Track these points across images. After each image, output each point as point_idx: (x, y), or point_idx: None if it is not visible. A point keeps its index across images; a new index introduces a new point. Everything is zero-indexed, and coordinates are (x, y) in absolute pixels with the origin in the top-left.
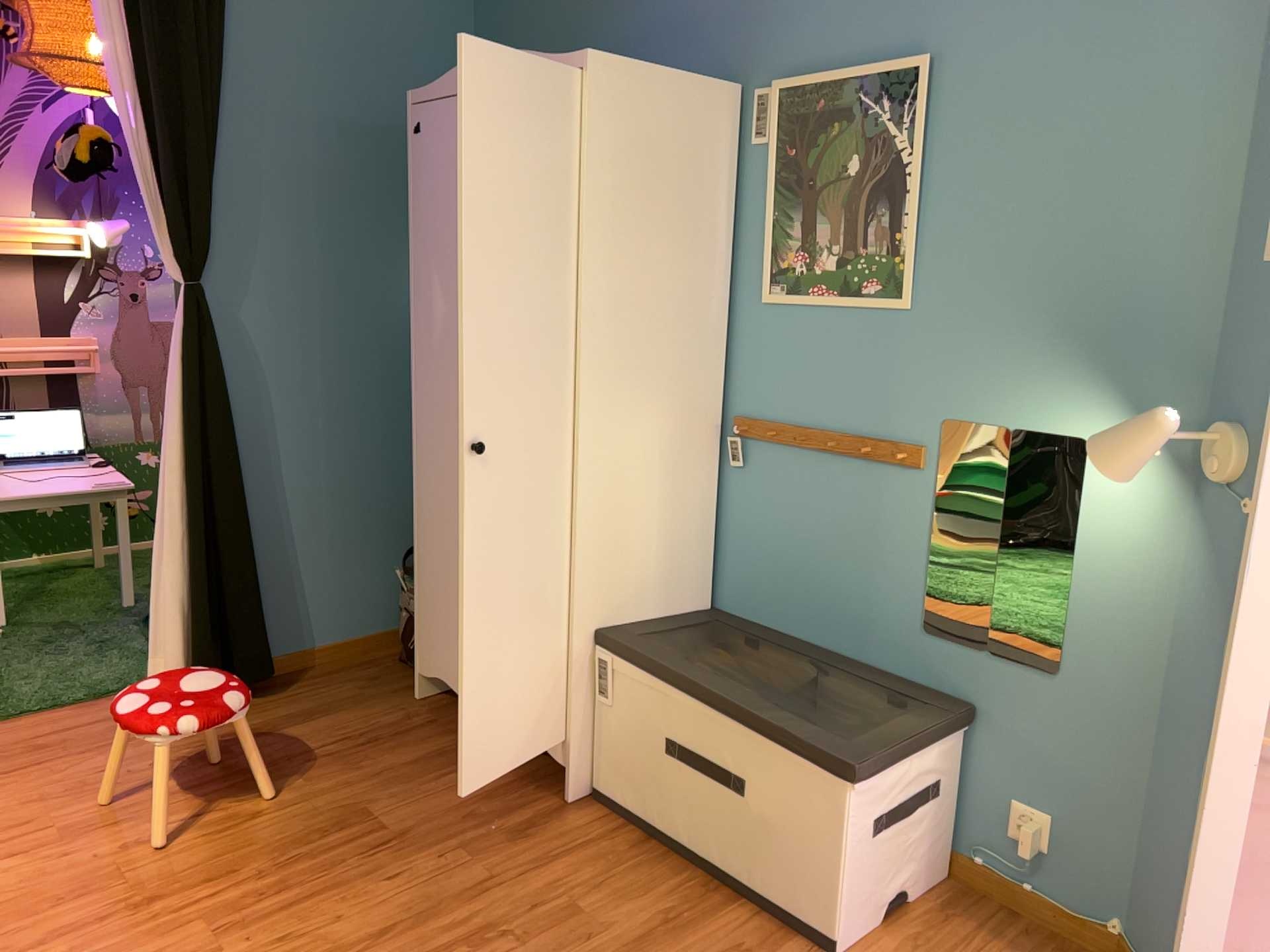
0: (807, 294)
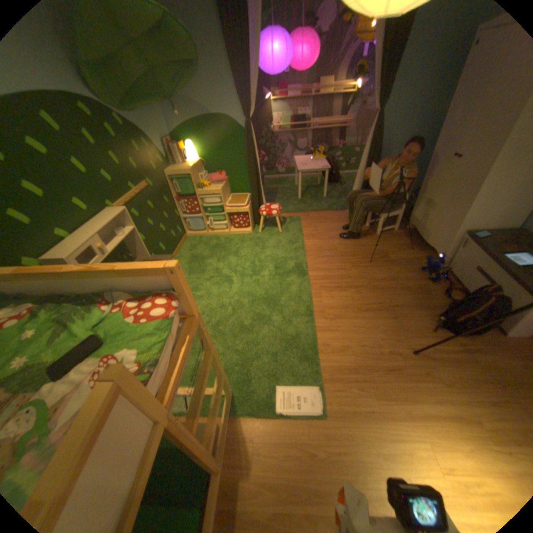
0: None
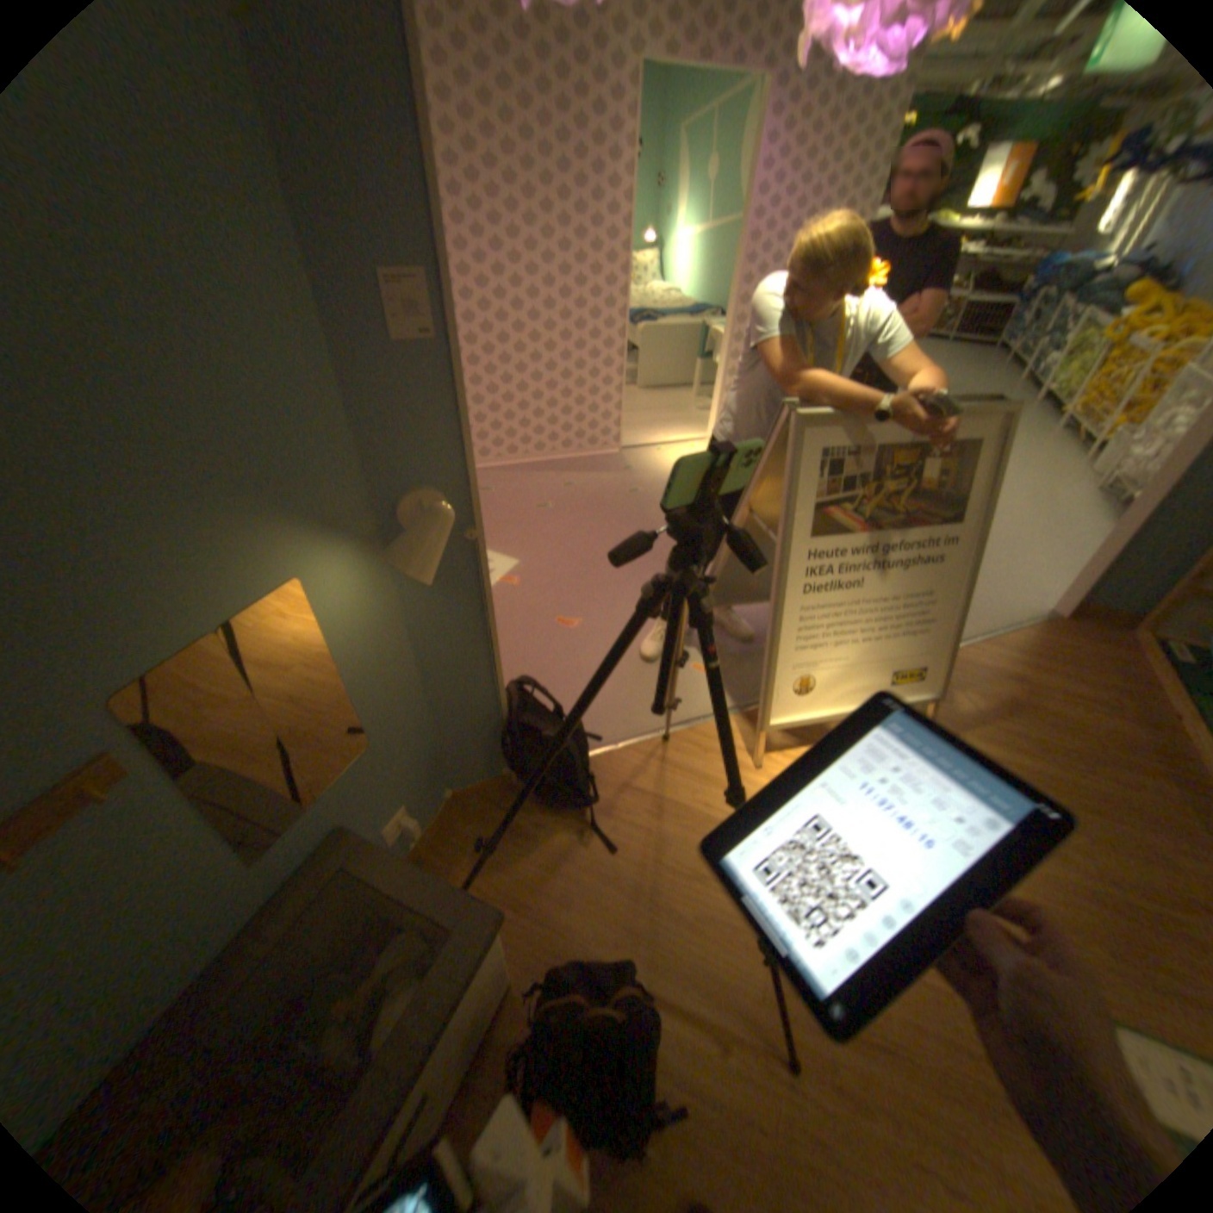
0: None
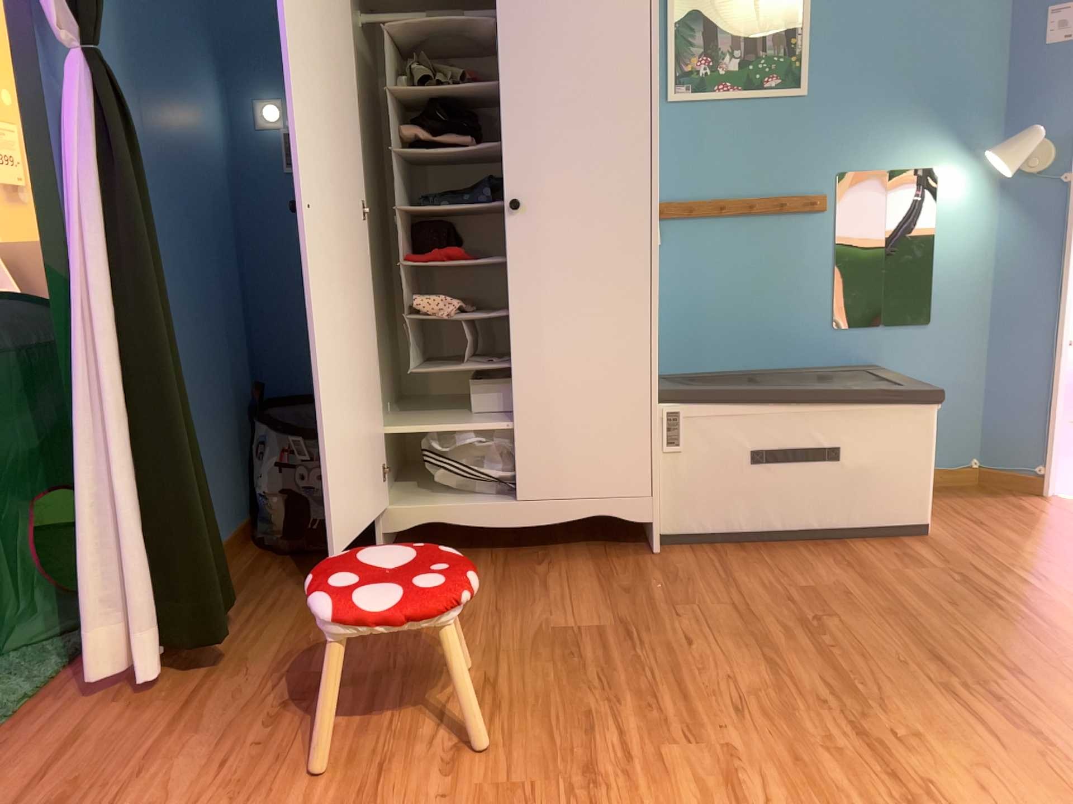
0: (713, 91)
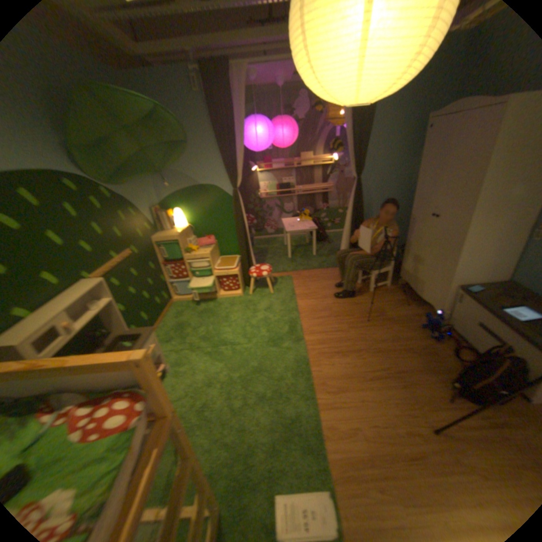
0: None
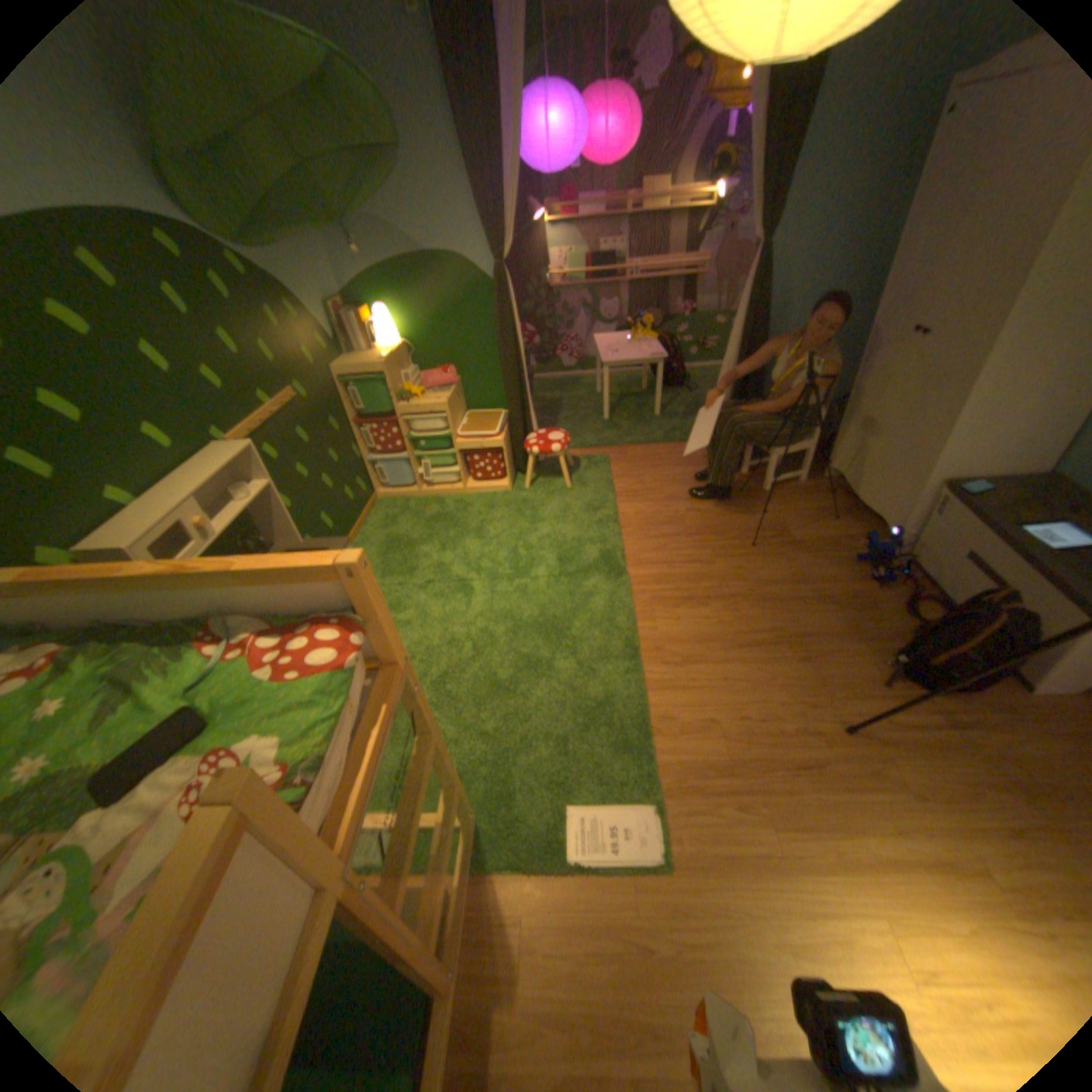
0: None
